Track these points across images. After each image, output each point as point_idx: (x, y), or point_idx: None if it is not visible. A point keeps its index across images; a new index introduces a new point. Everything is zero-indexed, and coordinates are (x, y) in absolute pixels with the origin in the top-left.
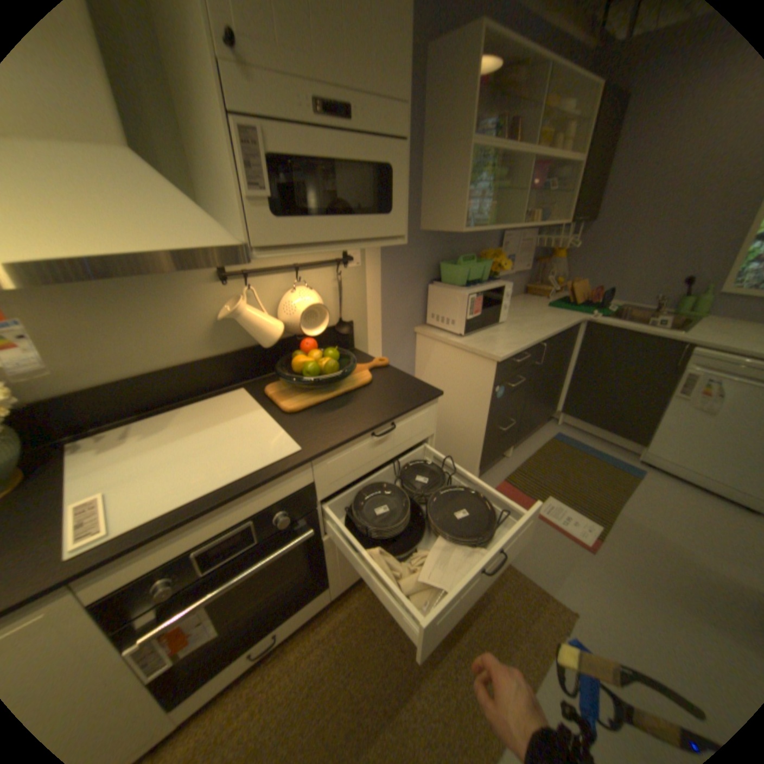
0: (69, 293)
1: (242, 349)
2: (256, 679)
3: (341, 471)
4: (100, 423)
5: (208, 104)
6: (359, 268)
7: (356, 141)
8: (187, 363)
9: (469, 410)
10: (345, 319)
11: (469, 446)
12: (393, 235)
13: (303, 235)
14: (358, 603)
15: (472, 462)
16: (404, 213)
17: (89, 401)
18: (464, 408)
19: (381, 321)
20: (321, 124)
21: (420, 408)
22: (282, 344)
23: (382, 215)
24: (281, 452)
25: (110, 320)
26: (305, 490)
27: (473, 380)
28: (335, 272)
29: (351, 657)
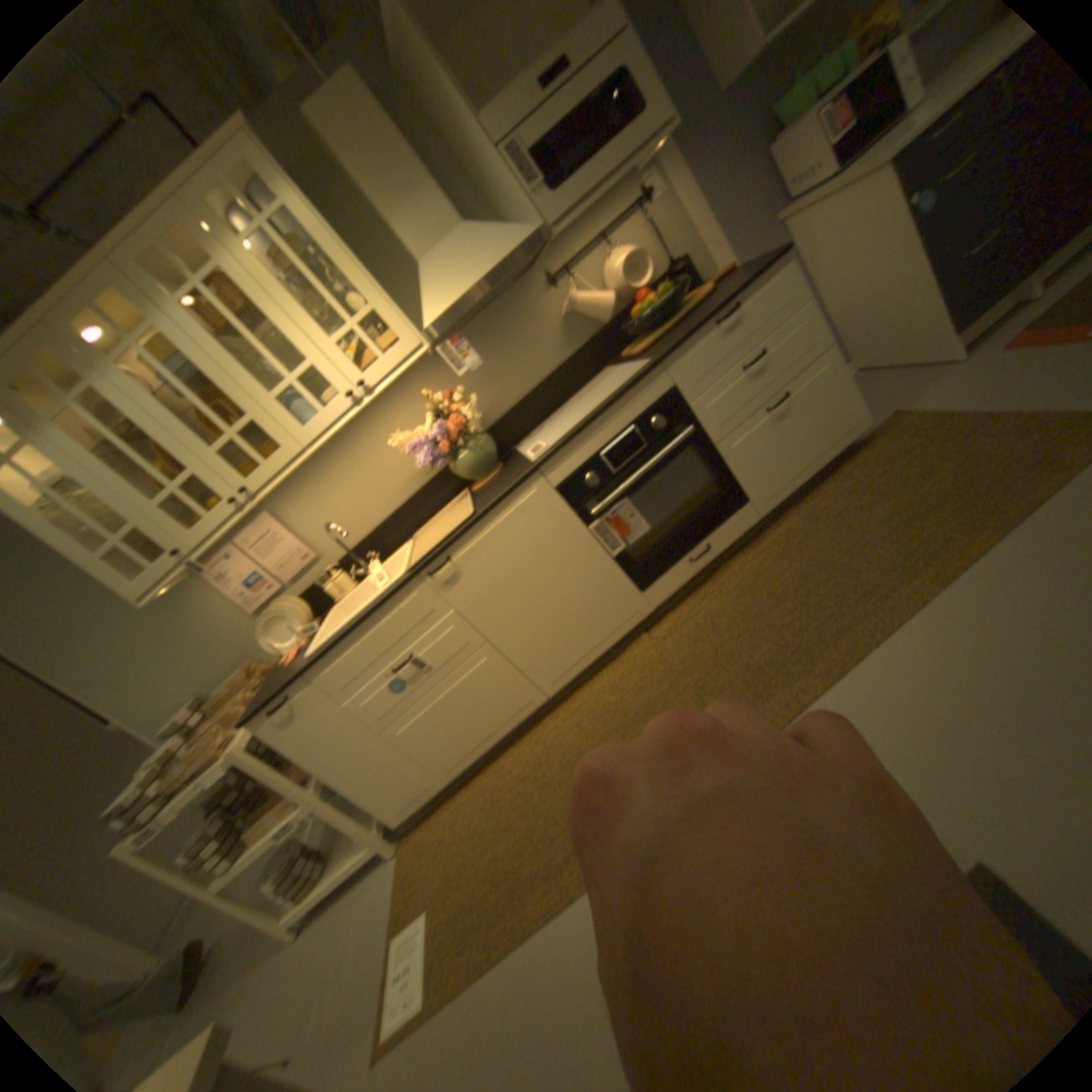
0: (479, 345)
1: (595, 334)
2: (711, 584)
3: (702, 367)
4: (529, 431)
5: (488, 152)
6: (668, 191)
7: (584, 76)
8: (561, 364)
9: (898, 259)
10: (679, 255)
11: (928, 310)
12: (663, 124)
13: (581, 189)
14: (800, 516)
15: (944, 328)
16: (662, 93)
17: (517, 416)
18: (891, 261)
19: (725, 231)
20: (553, 92)
21: (770, 273)
22: (625, 313)
23: (640, 115)
24: (639, 368)
25: (505, 353)
26: (673, 392)
27: (880, 213)
28: (644, 214)
29: (797, 548)
